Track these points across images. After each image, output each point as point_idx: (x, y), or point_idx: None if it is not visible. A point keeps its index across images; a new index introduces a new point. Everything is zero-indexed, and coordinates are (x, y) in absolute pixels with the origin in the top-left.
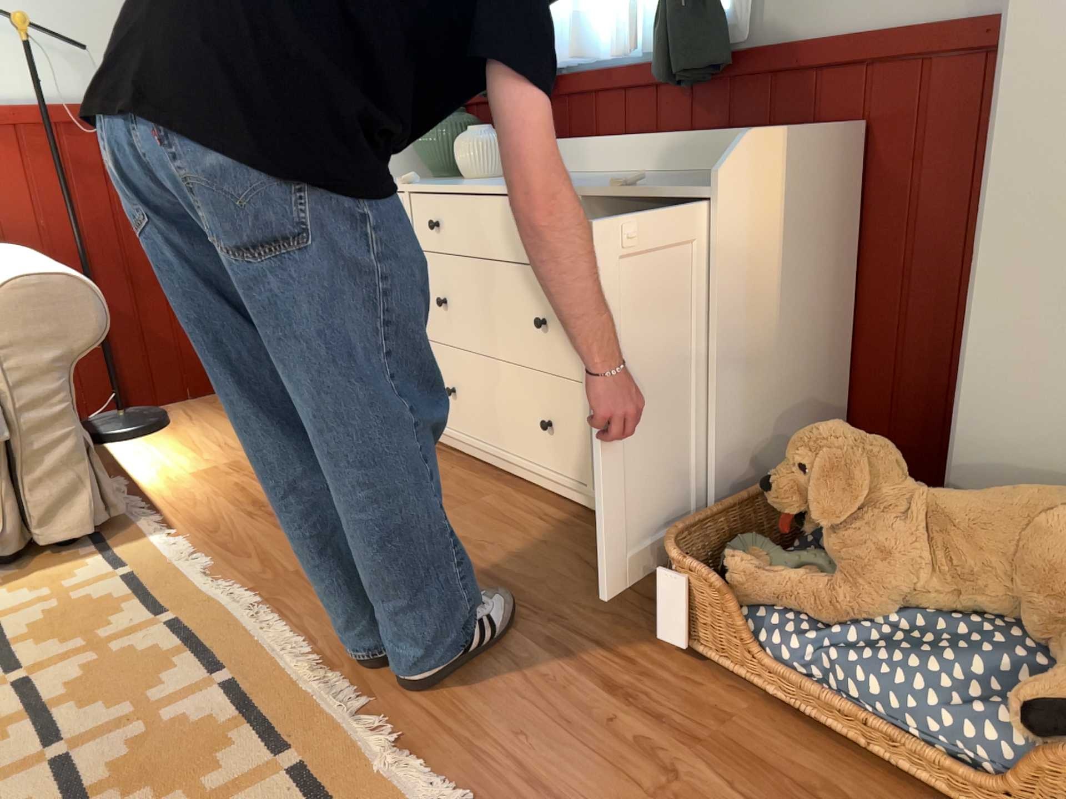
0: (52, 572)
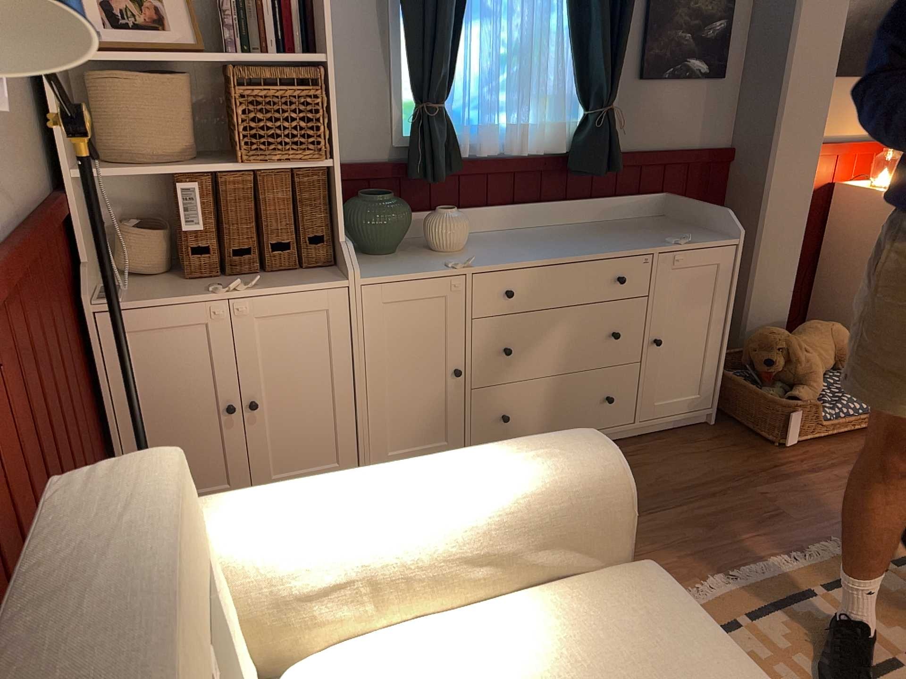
0: None
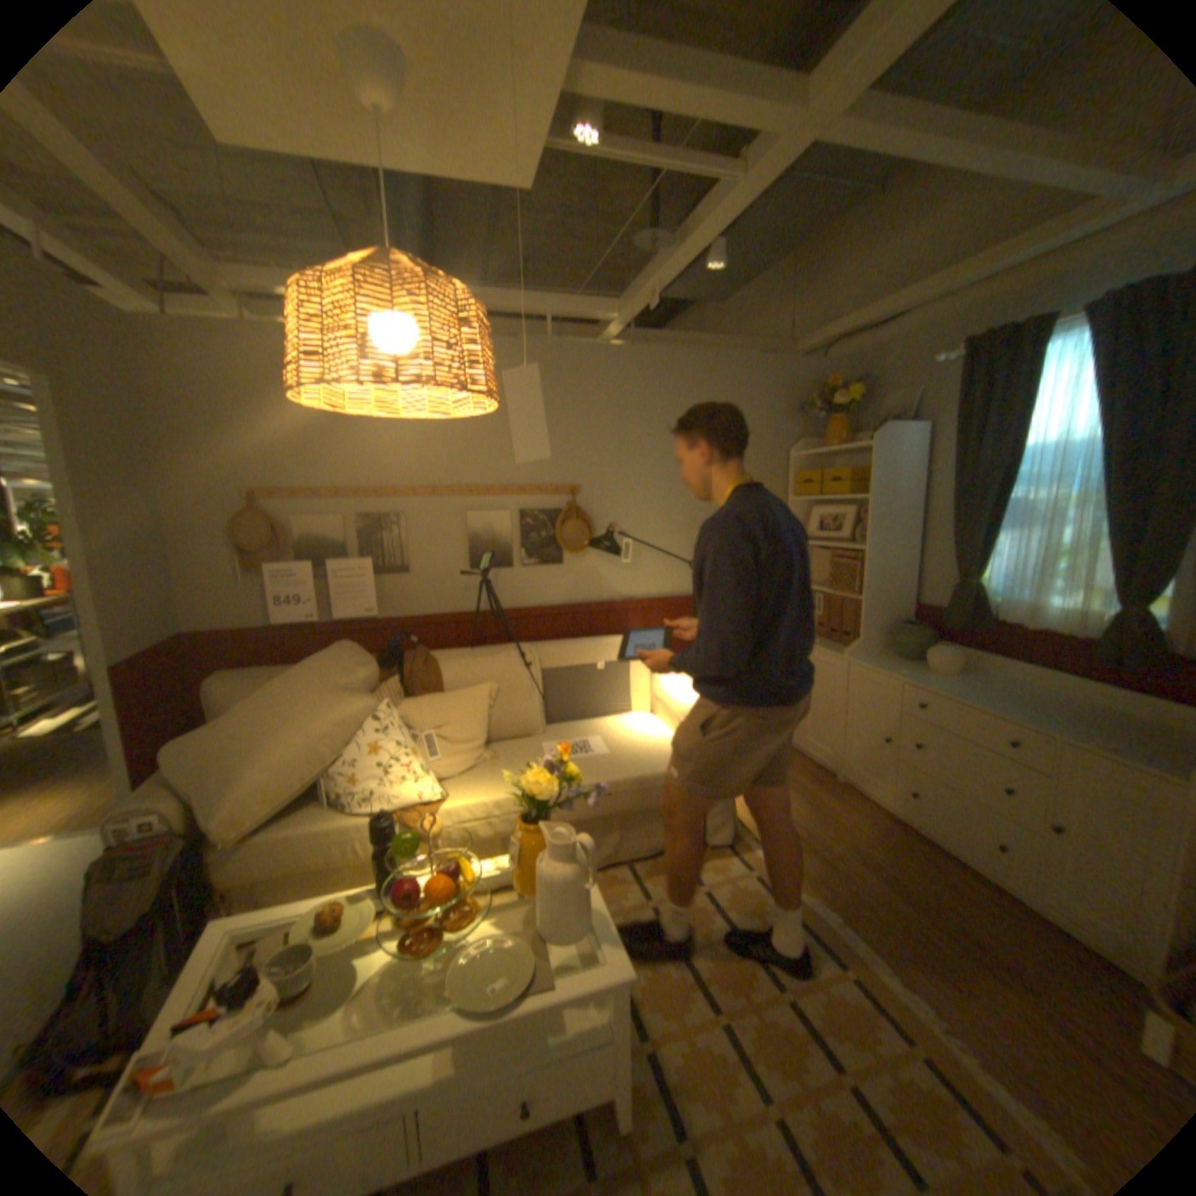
0: (716, 864)
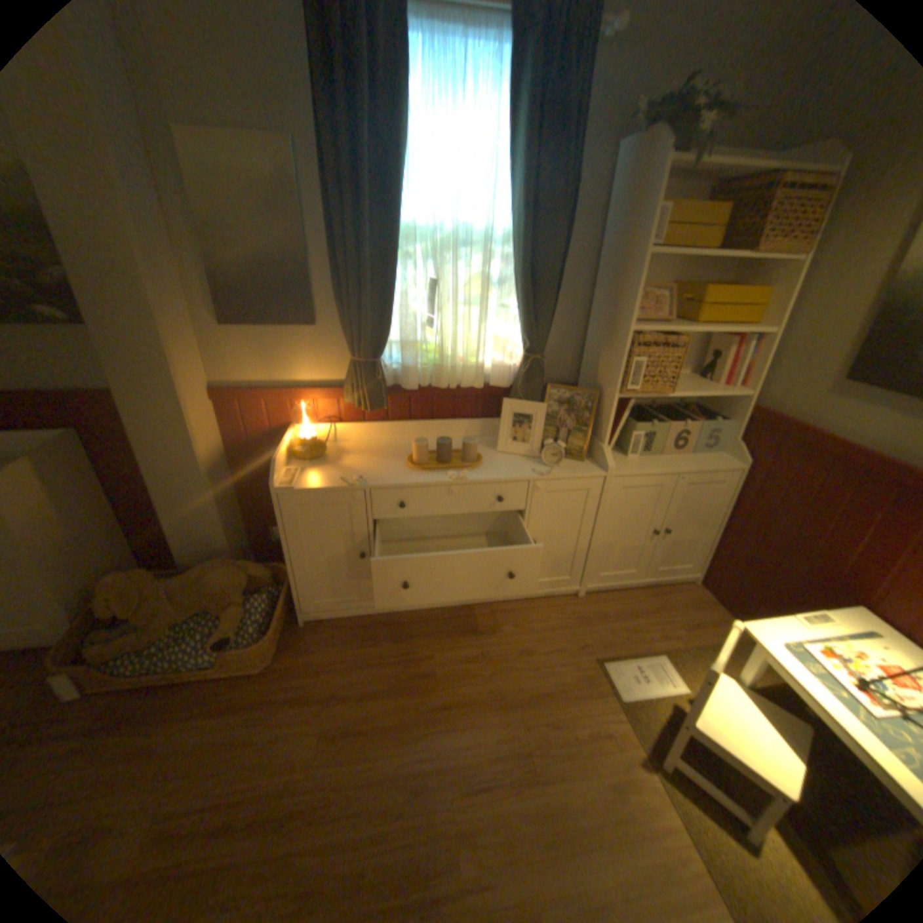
0: None
